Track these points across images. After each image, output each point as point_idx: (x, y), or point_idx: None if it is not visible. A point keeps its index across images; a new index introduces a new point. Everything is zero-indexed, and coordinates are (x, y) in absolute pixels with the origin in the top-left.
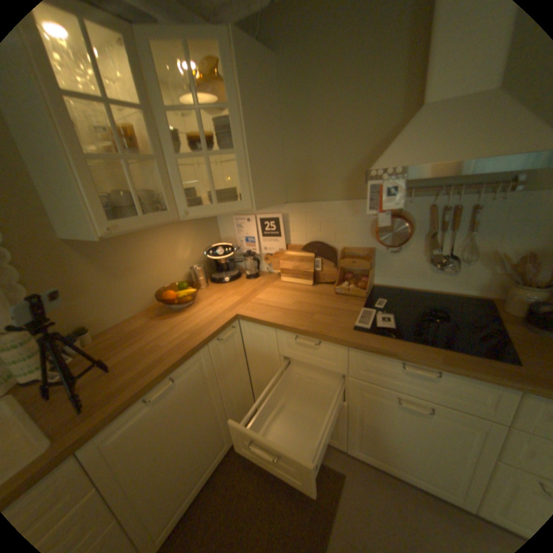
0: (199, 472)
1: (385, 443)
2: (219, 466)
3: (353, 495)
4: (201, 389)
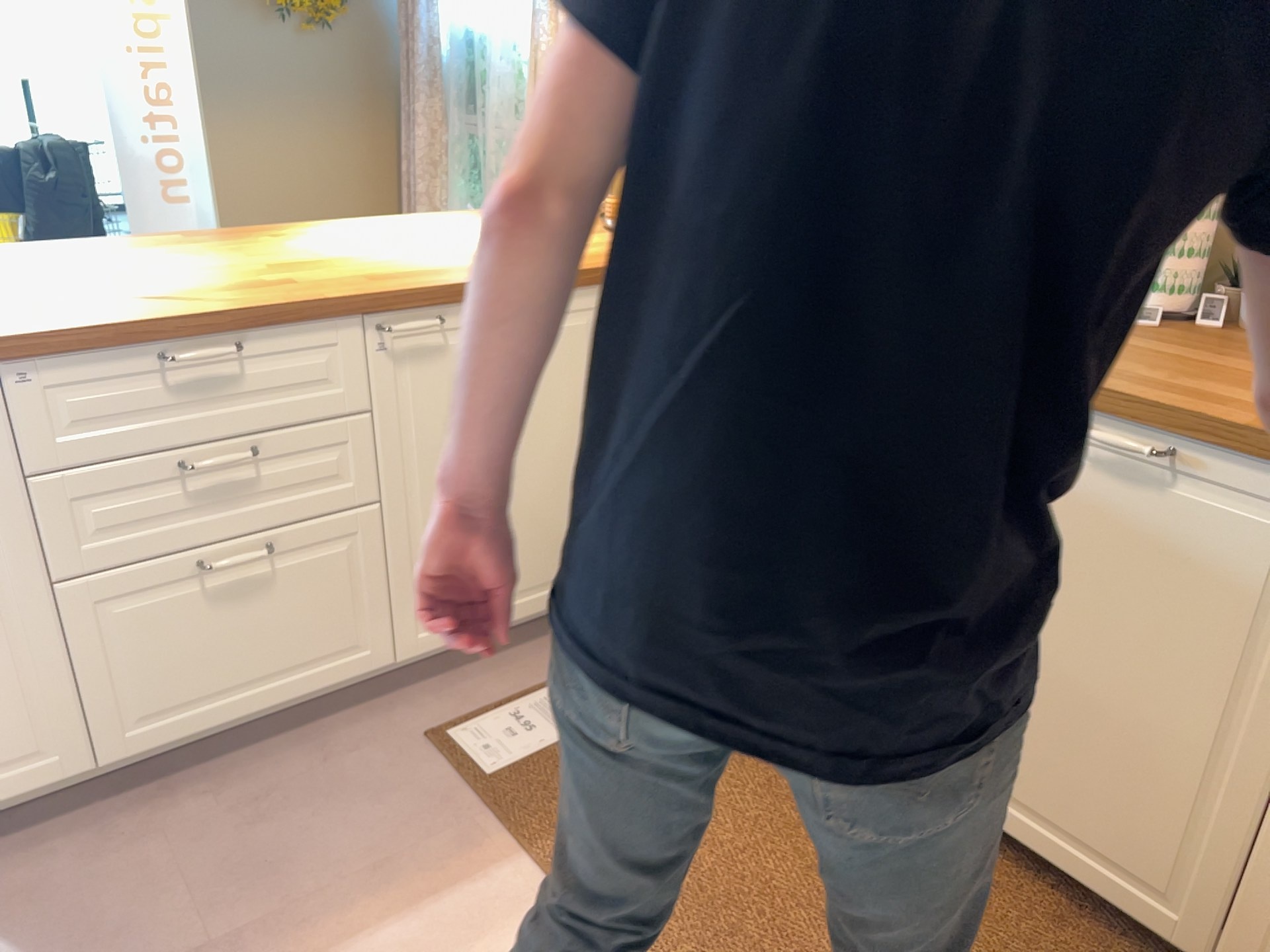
0: (1064, 806)
1: None
2: (1132, 947)
3: None
4: (1234, 613)
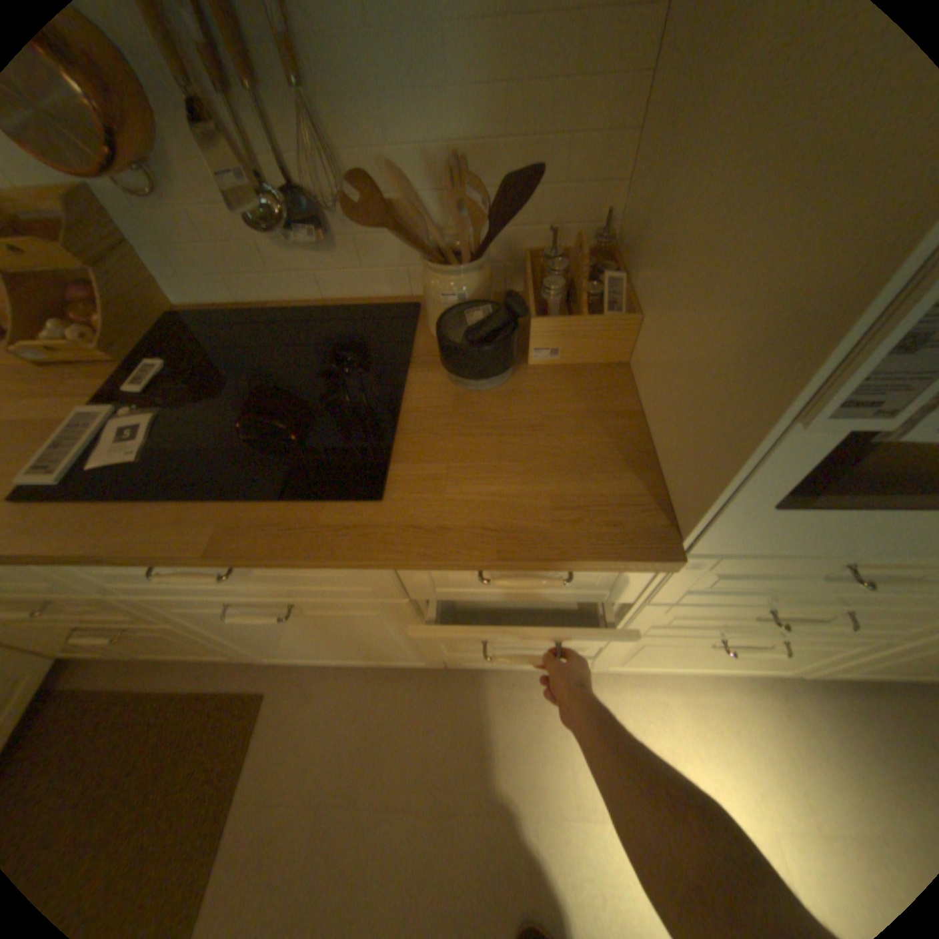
0: None
1: (281, 646)
2: None
3: (274, 721)
4: None
